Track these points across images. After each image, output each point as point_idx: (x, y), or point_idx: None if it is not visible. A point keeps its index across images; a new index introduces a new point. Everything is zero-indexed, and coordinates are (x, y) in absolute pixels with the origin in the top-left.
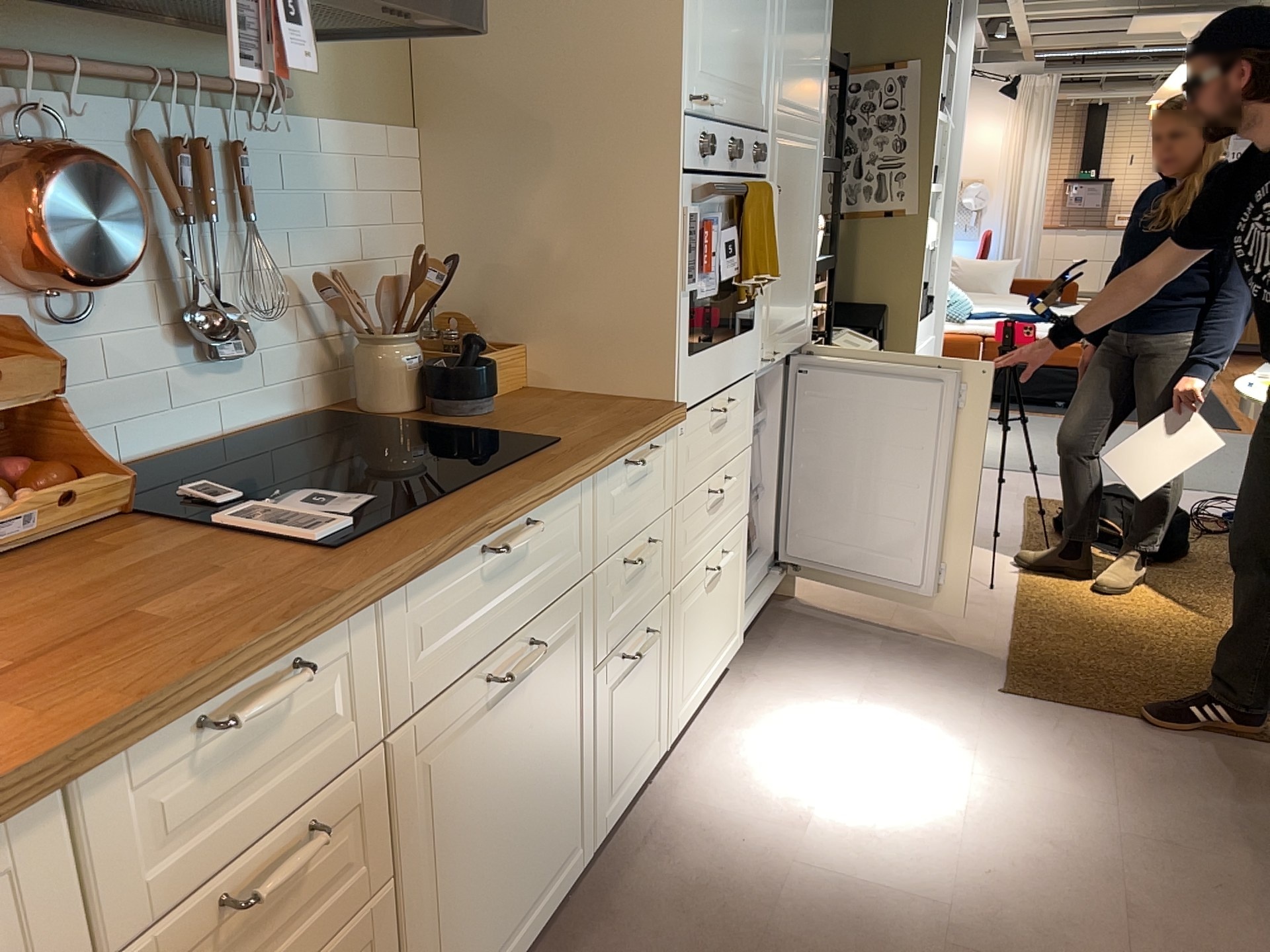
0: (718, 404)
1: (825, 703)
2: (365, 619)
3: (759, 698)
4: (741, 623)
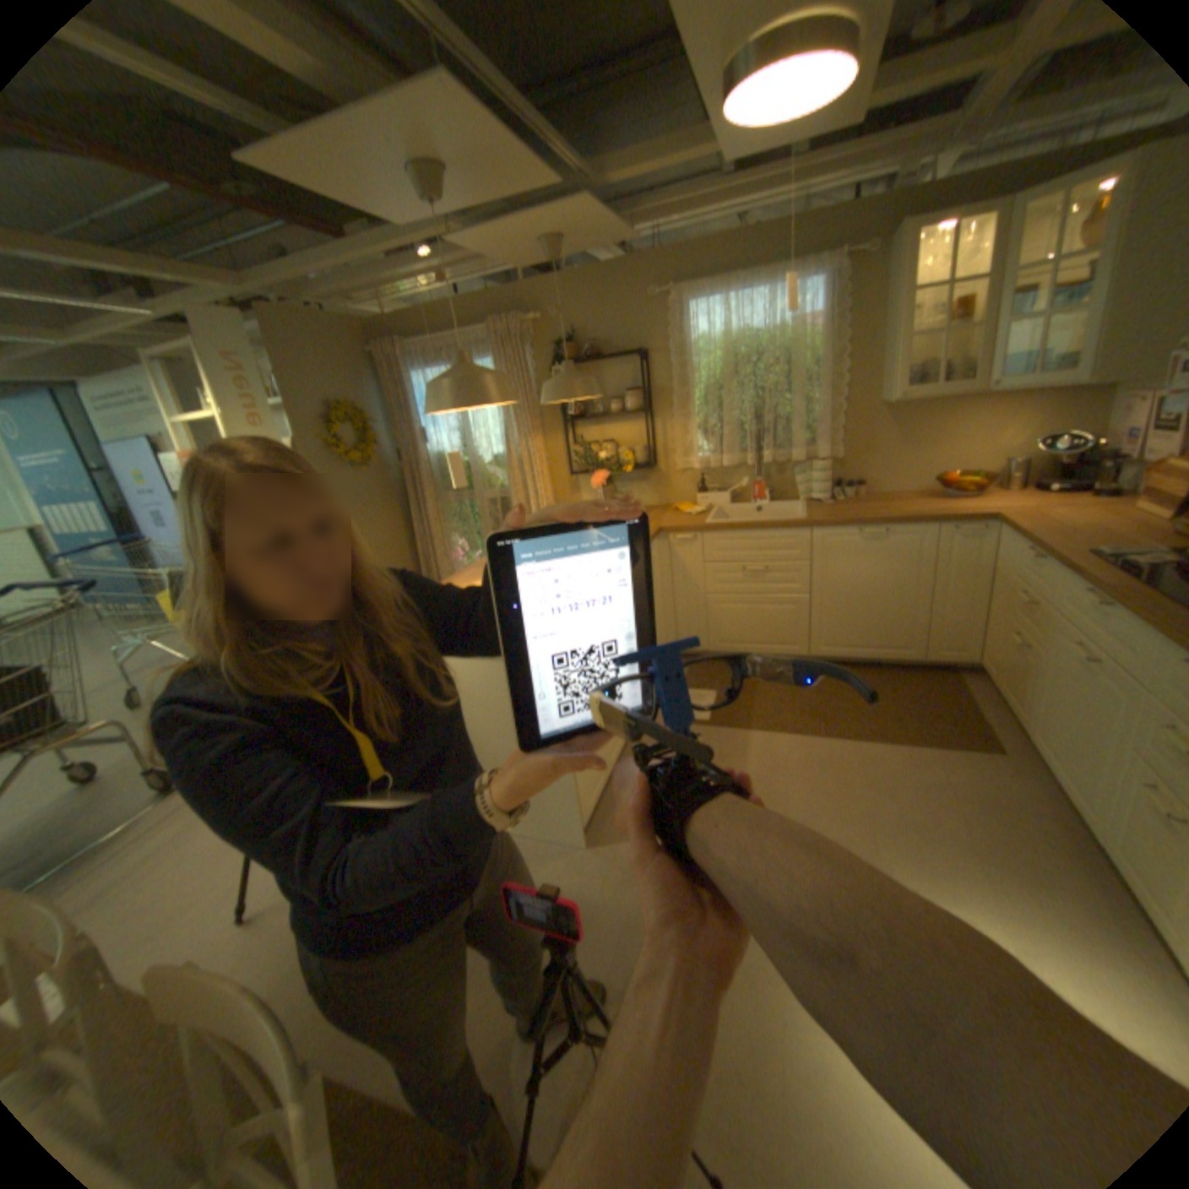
0: None
1: None
2: (1060, 567)
3: None
4: None
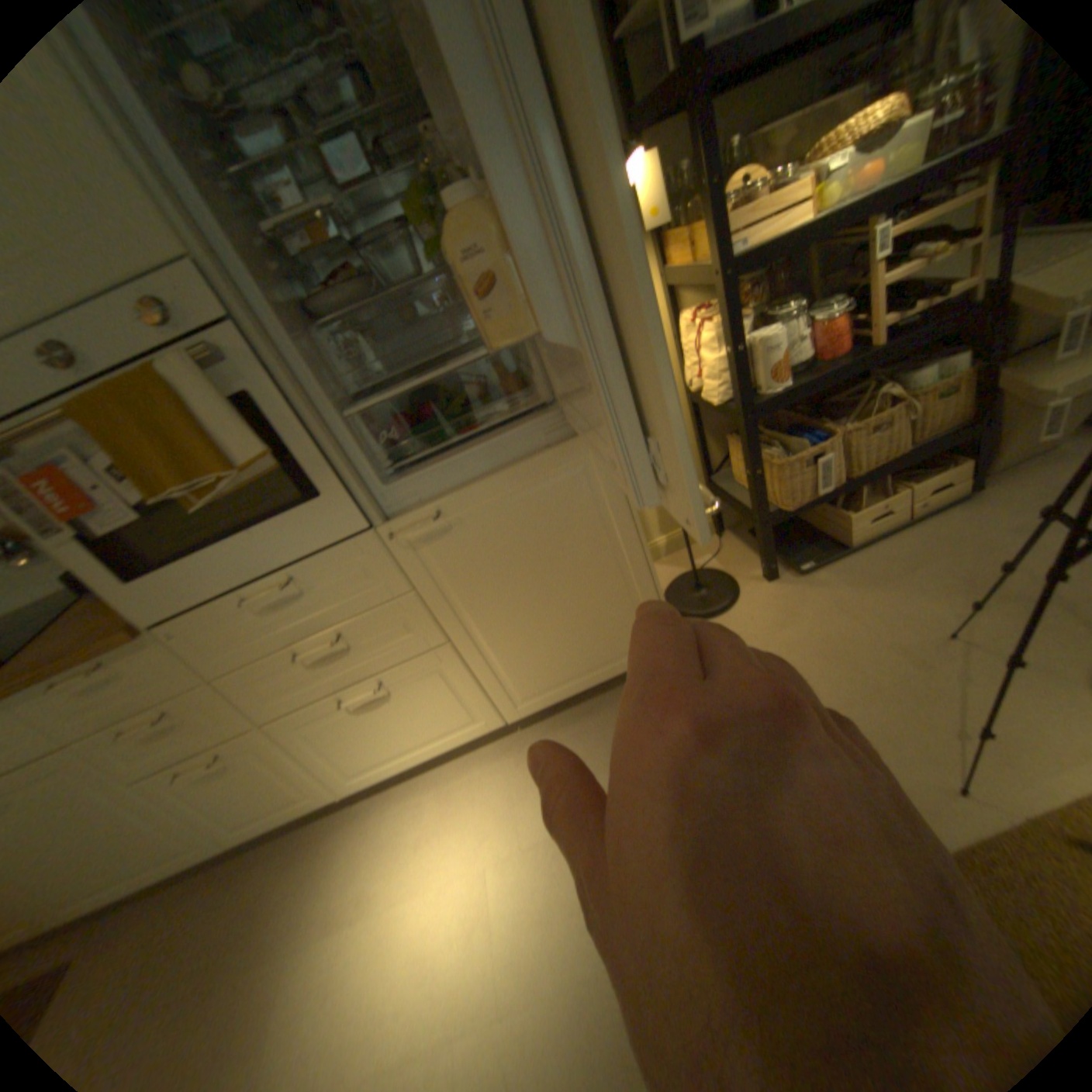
0: (252, 593)
1: (510, 826)
2: None
3: (489, 779)
4: (488, 714)
